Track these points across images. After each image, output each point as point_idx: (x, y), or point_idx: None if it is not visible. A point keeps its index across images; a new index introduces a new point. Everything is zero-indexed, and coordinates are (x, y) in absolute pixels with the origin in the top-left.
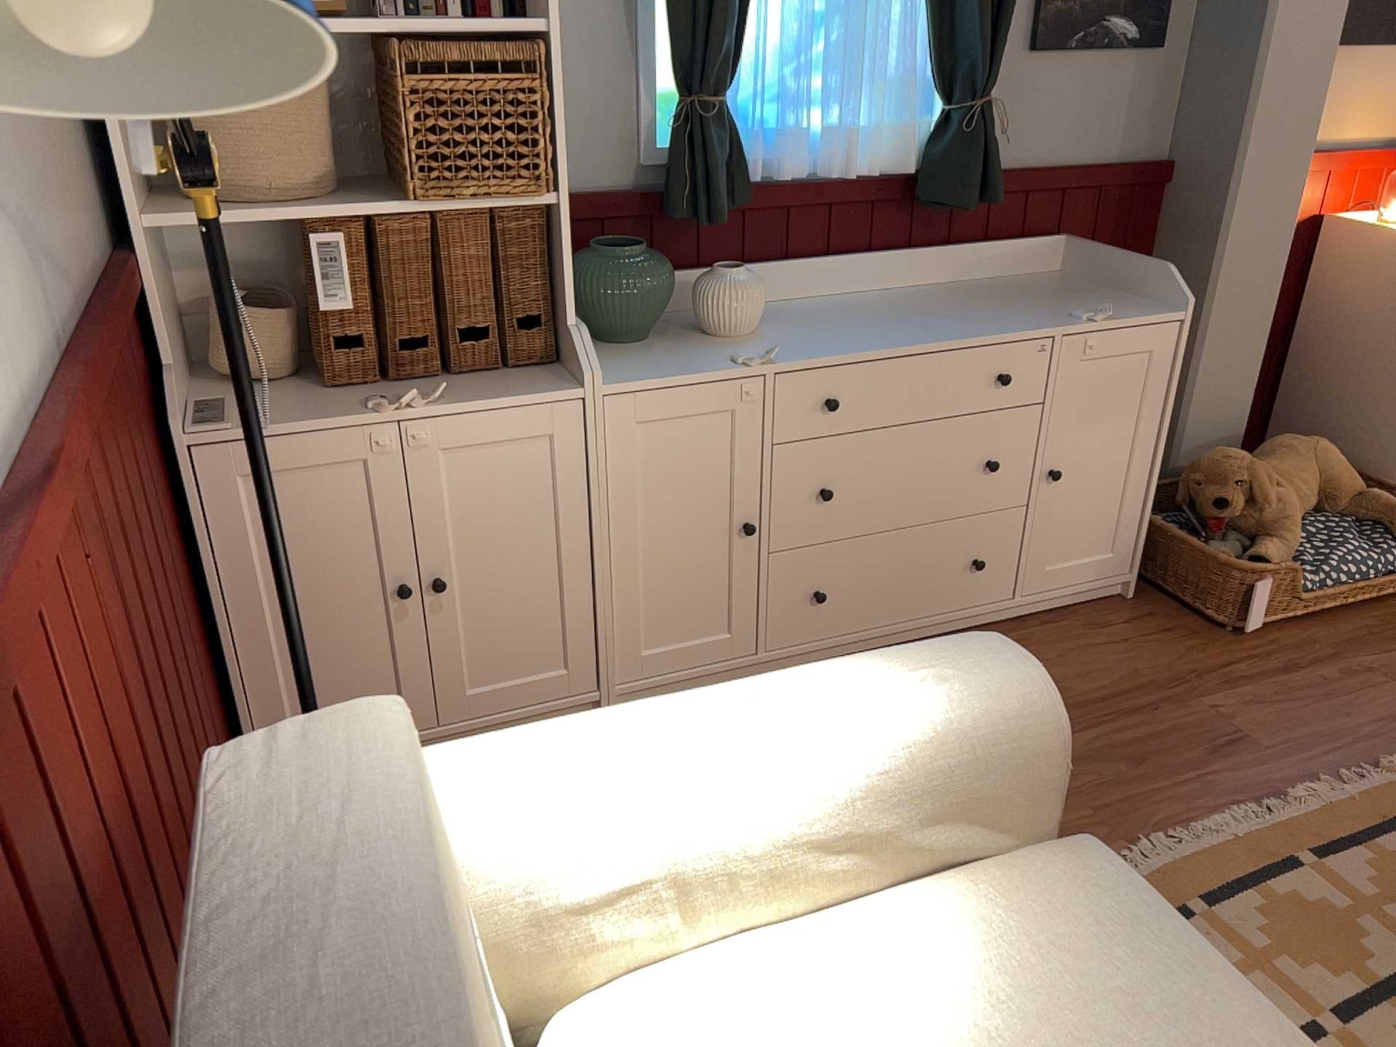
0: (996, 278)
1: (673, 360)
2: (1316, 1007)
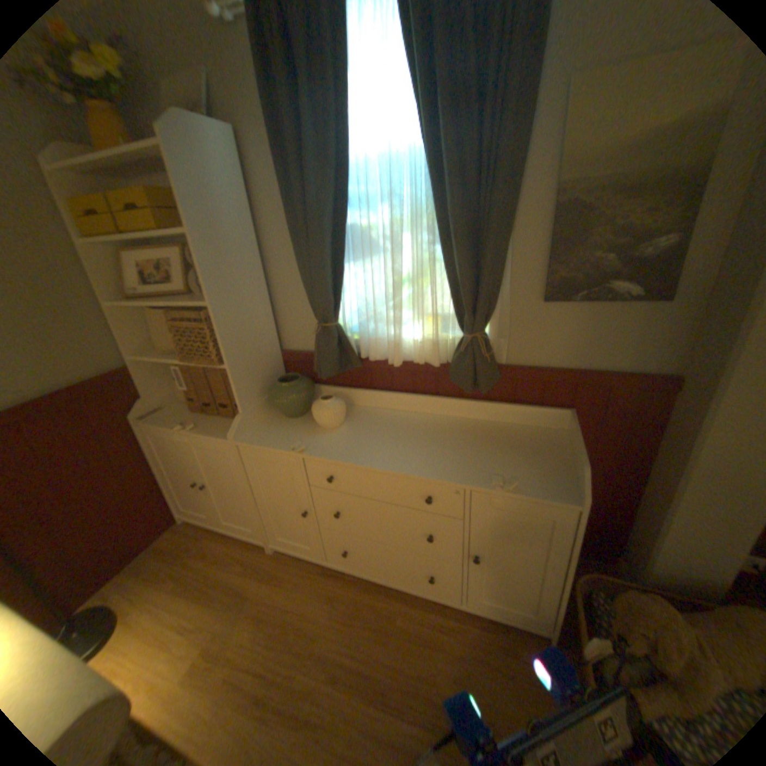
0: (515, 424)
1: (281, 435)
2: None
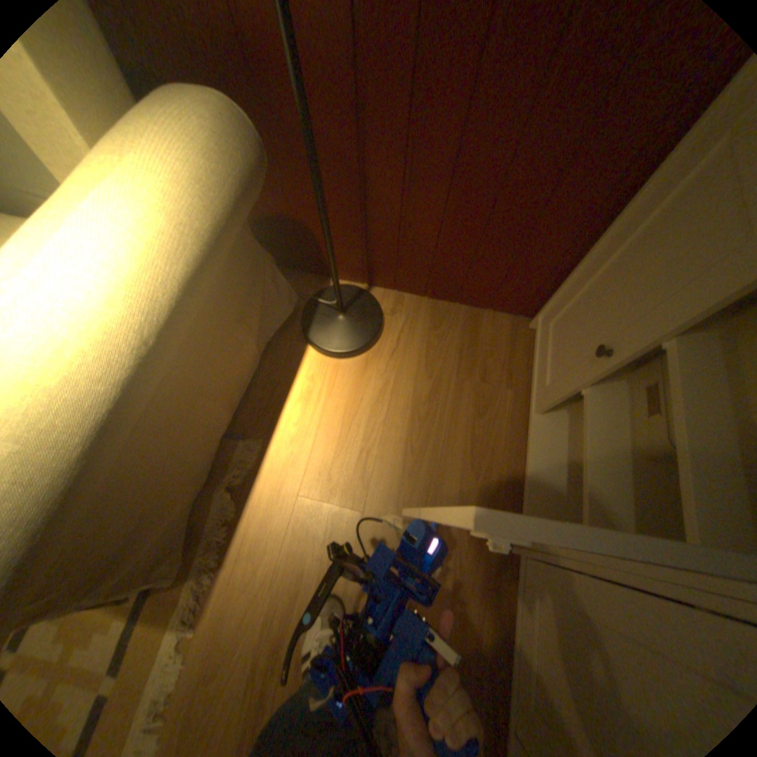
0: None
1: None
2: None
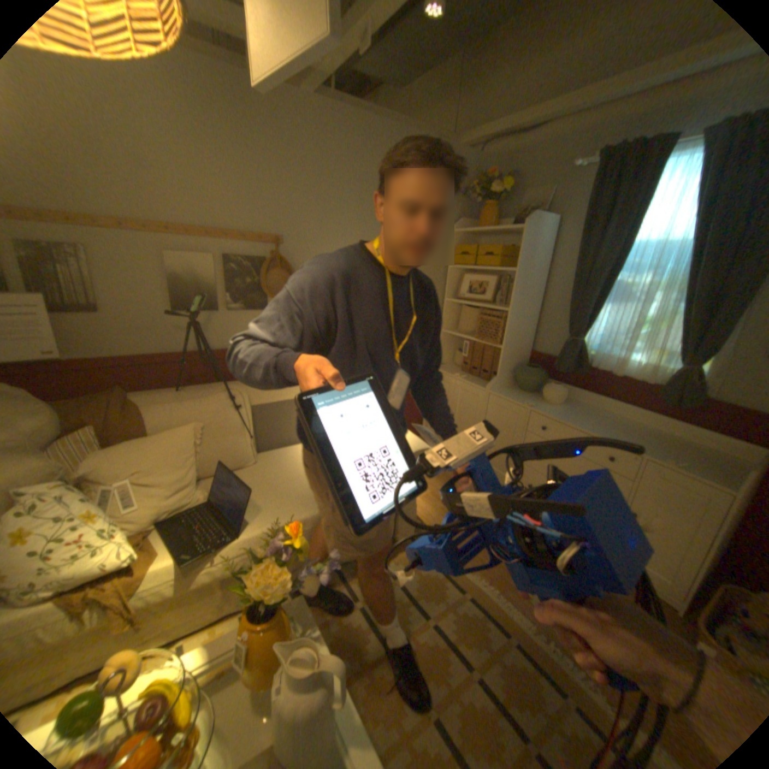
0: (709, 448)
1: (518, 397)
2: (440, 623)
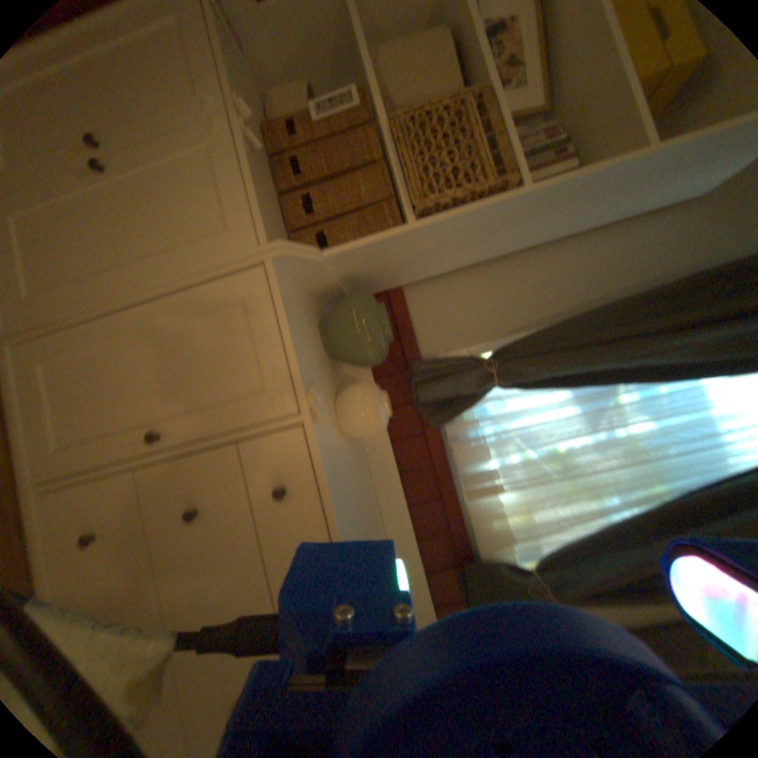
0: None
1: (309, 351)
2: None
